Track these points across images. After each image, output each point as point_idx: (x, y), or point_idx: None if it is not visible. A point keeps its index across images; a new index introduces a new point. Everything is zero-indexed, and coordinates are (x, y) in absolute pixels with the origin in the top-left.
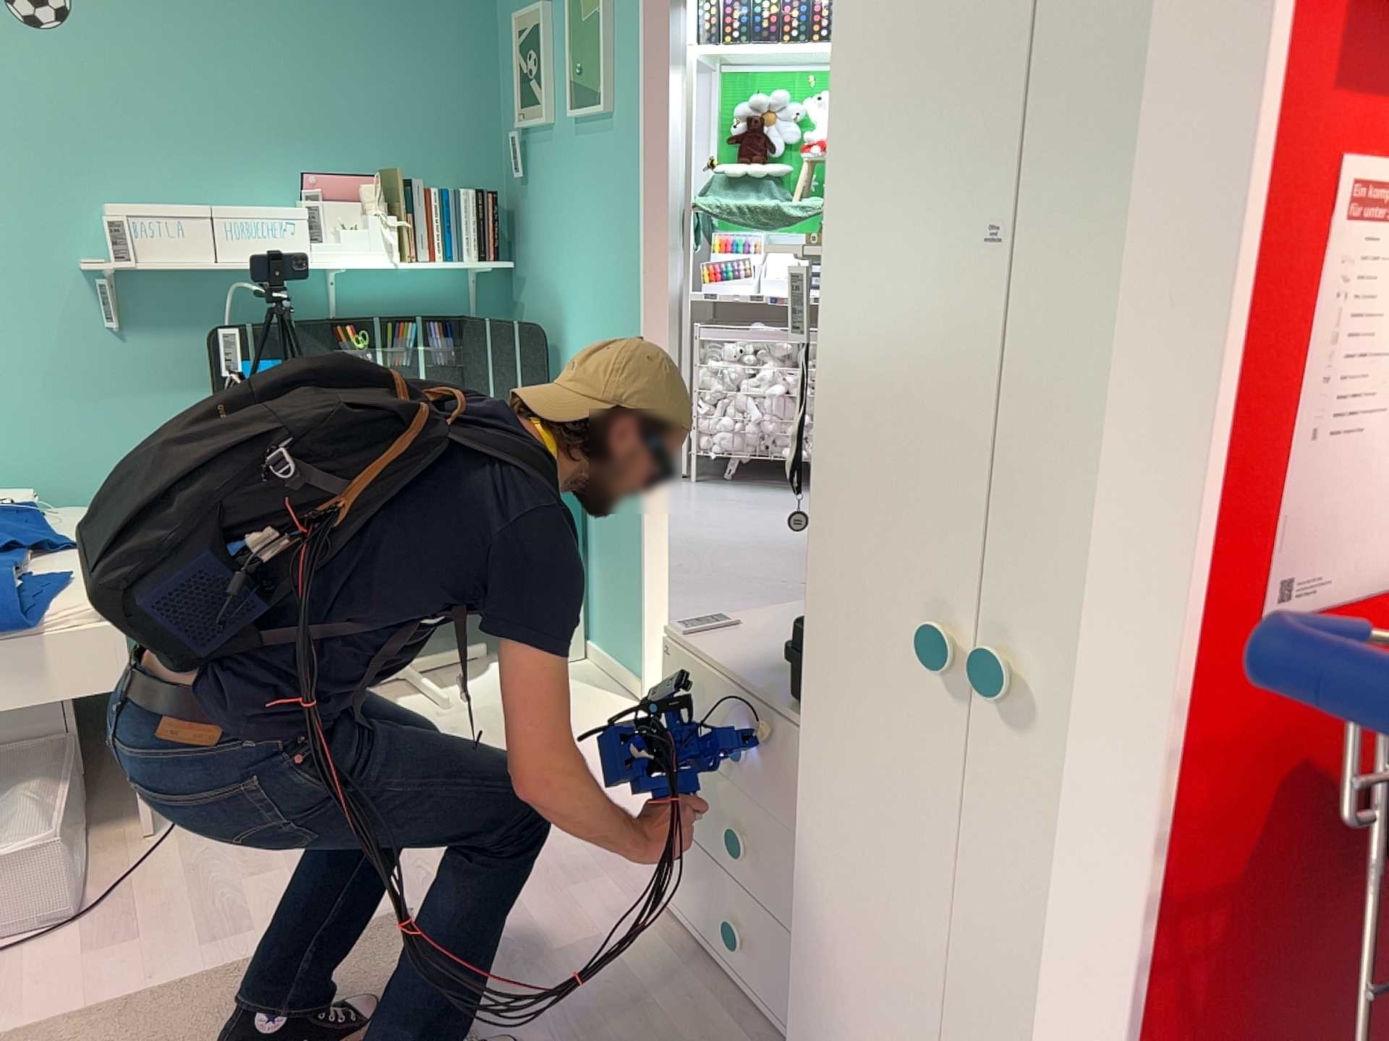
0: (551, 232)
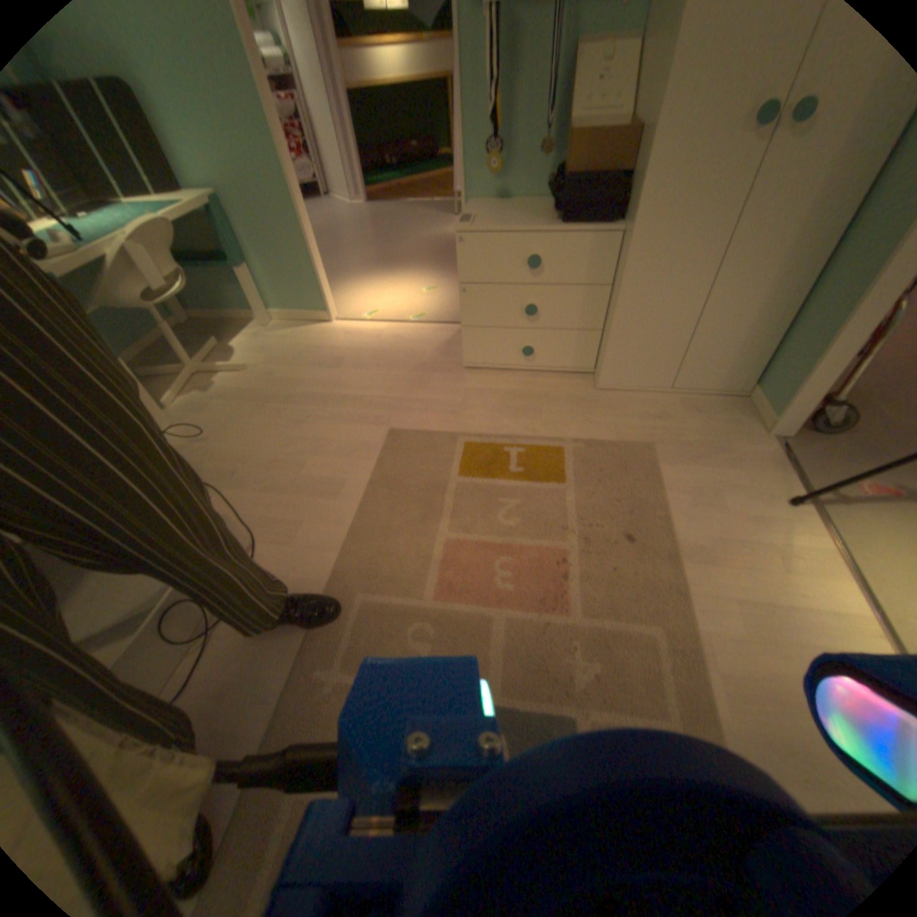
0: None
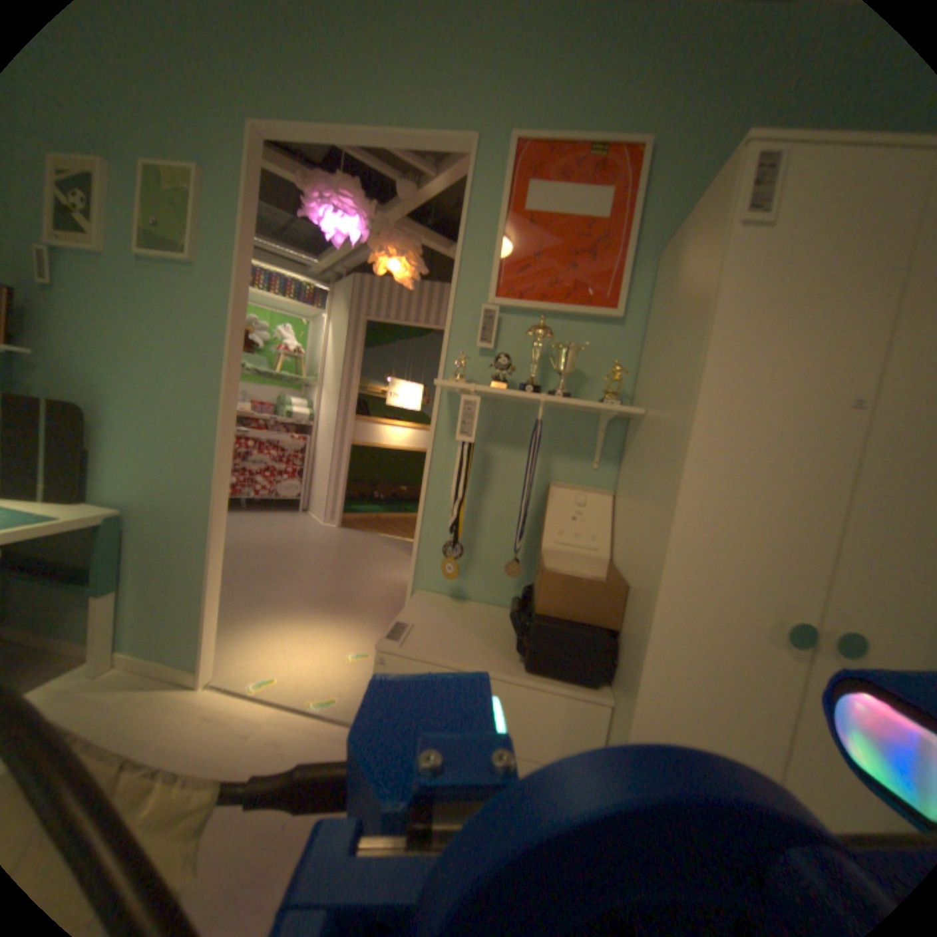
0: (90, 336)
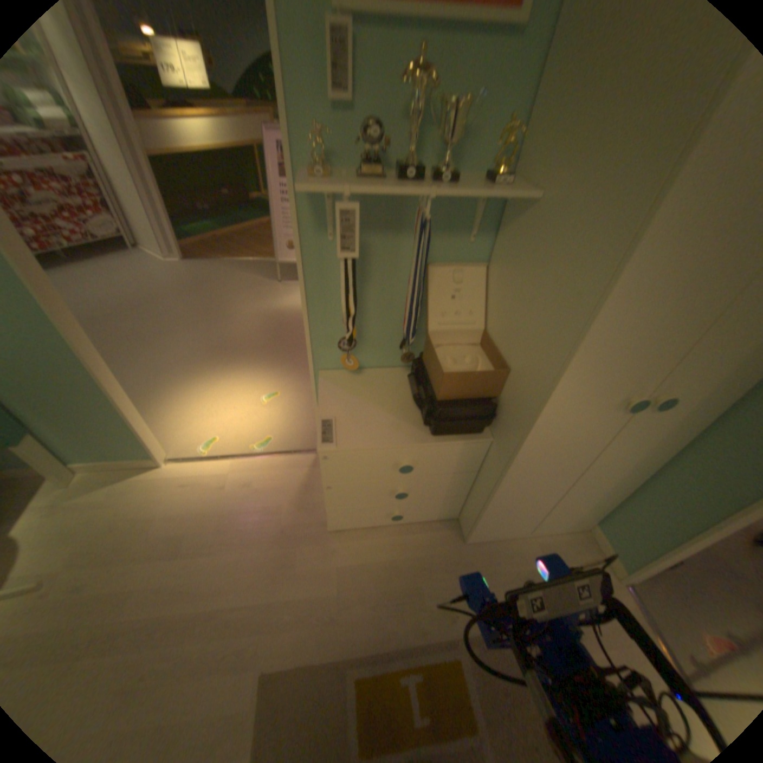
0: None
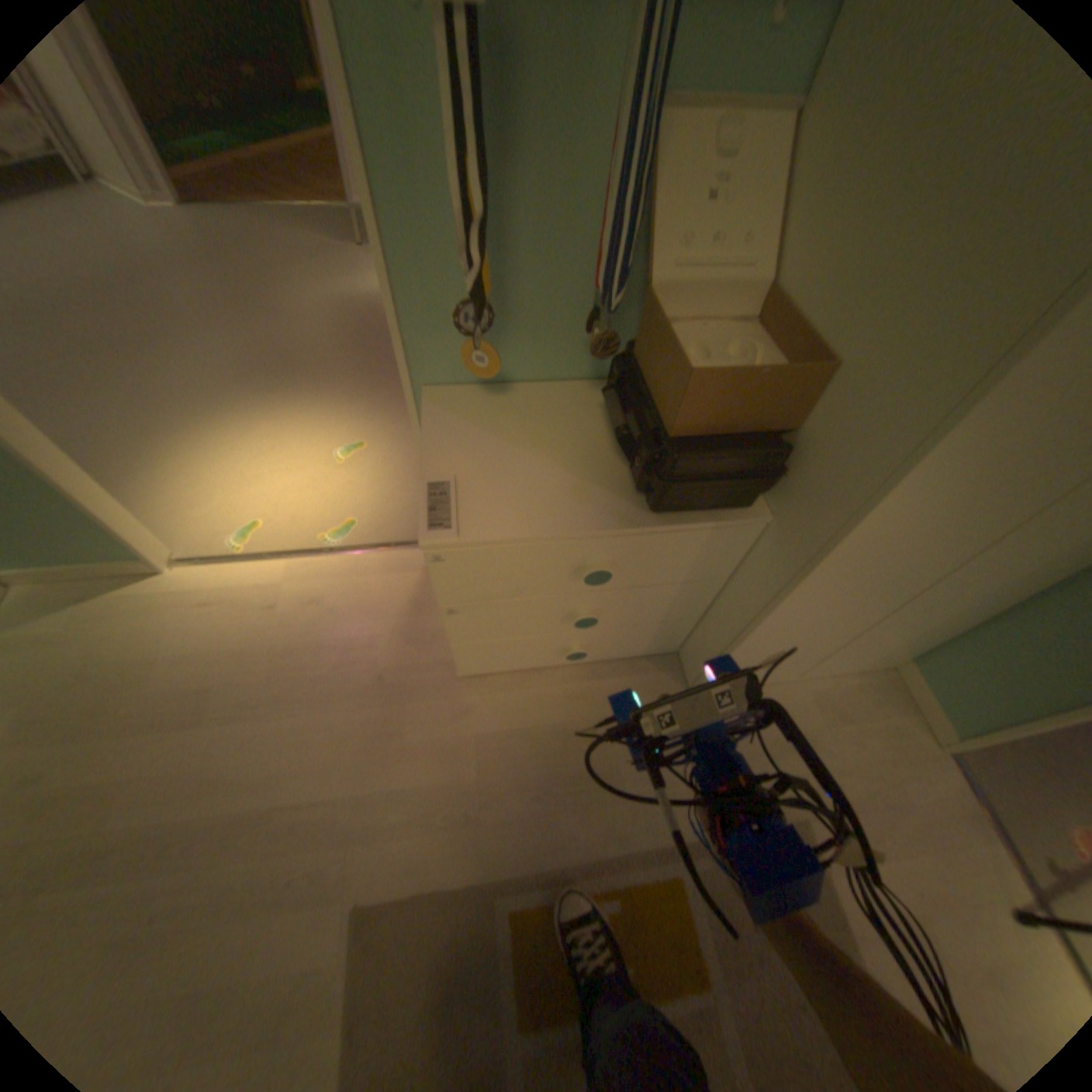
0: None
